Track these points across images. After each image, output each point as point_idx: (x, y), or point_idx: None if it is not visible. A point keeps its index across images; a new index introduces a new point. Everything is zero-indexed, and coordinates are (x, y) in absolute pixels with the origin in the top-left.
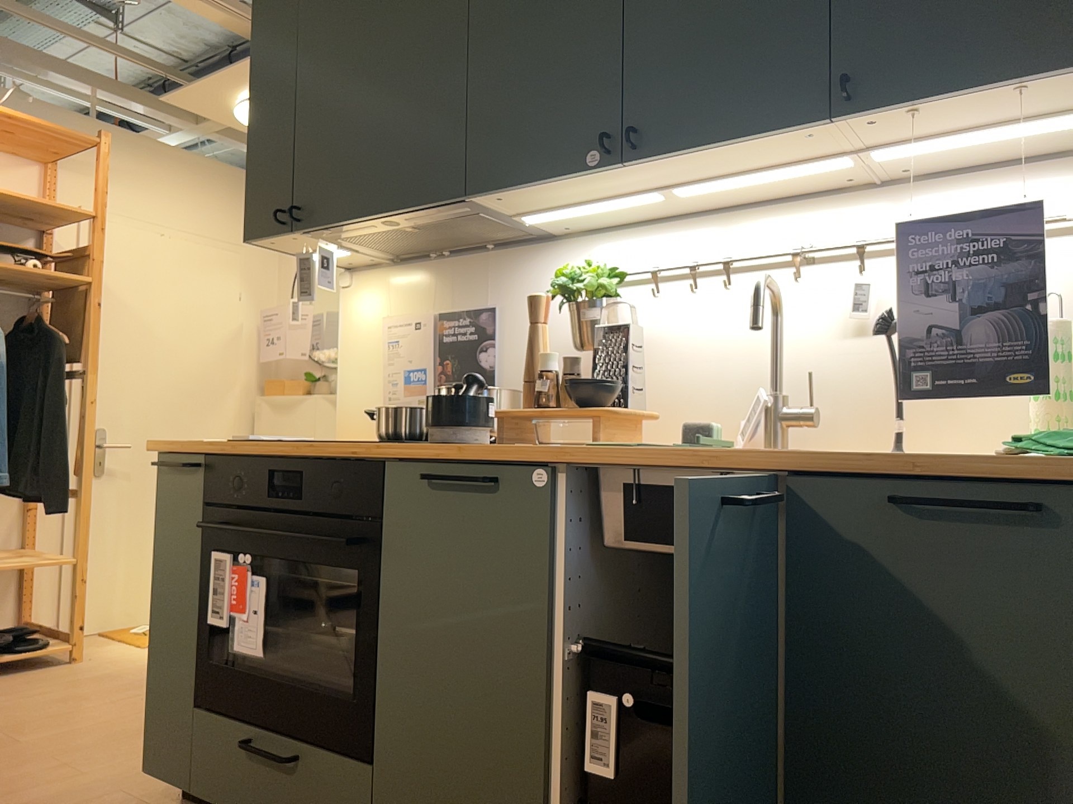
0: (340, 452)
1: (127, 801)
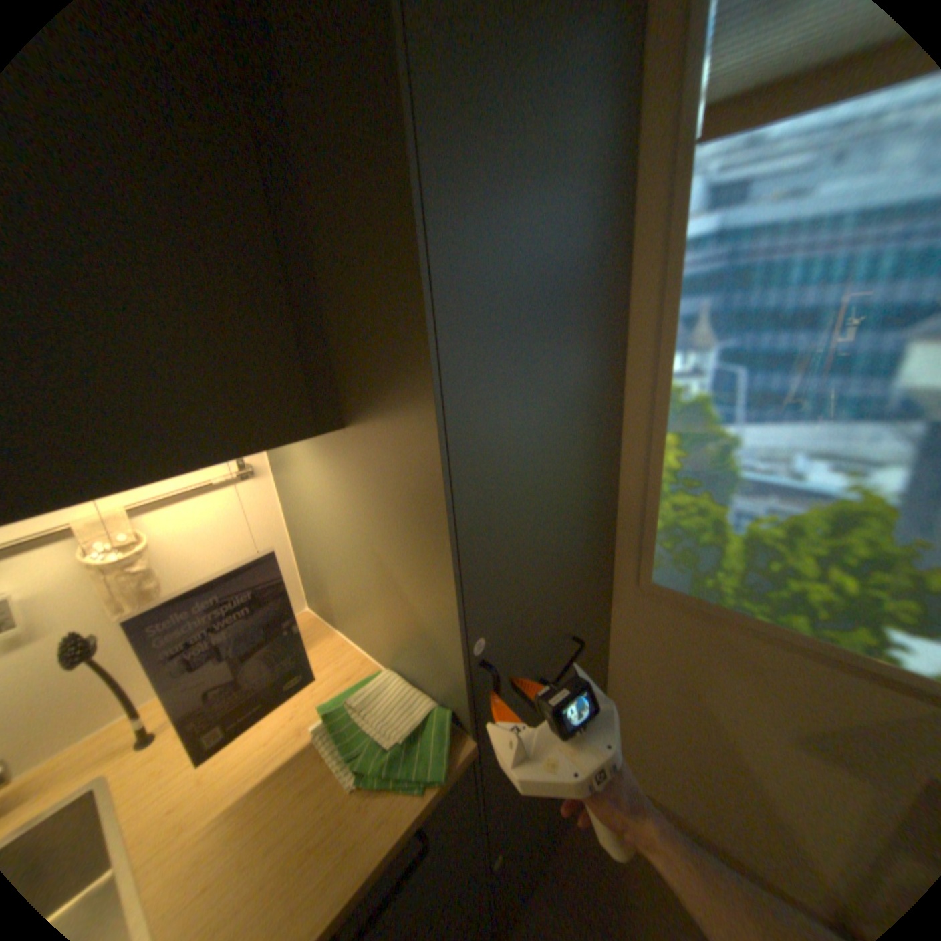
0: None
1: None
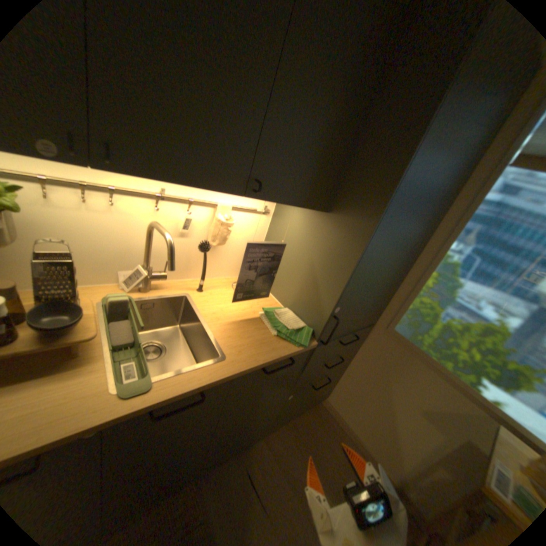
0: None
1: None
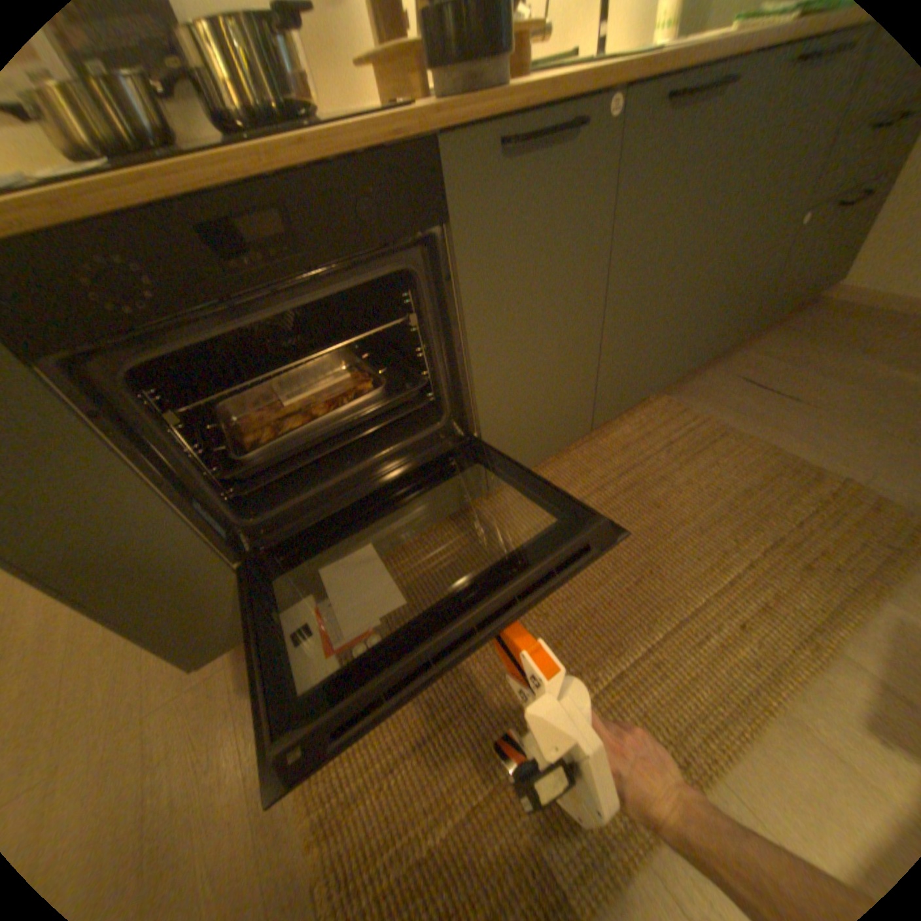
0: (343, 141)
1: (174, 703)
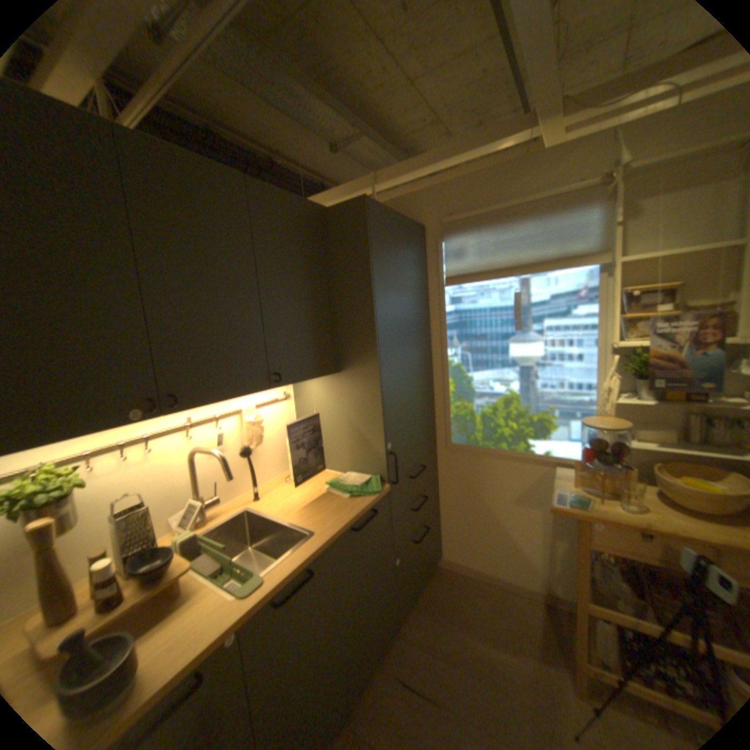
0: None
1: None
